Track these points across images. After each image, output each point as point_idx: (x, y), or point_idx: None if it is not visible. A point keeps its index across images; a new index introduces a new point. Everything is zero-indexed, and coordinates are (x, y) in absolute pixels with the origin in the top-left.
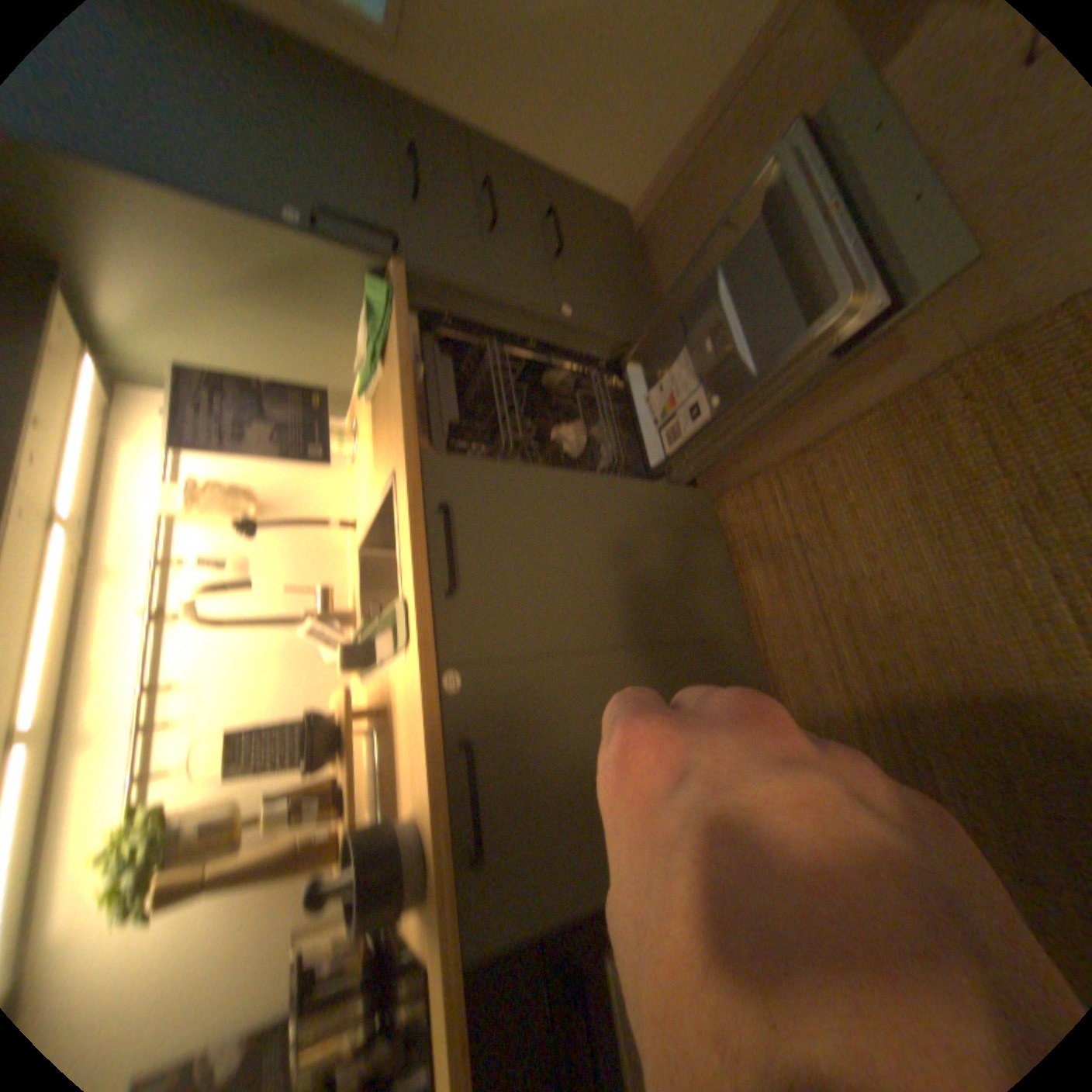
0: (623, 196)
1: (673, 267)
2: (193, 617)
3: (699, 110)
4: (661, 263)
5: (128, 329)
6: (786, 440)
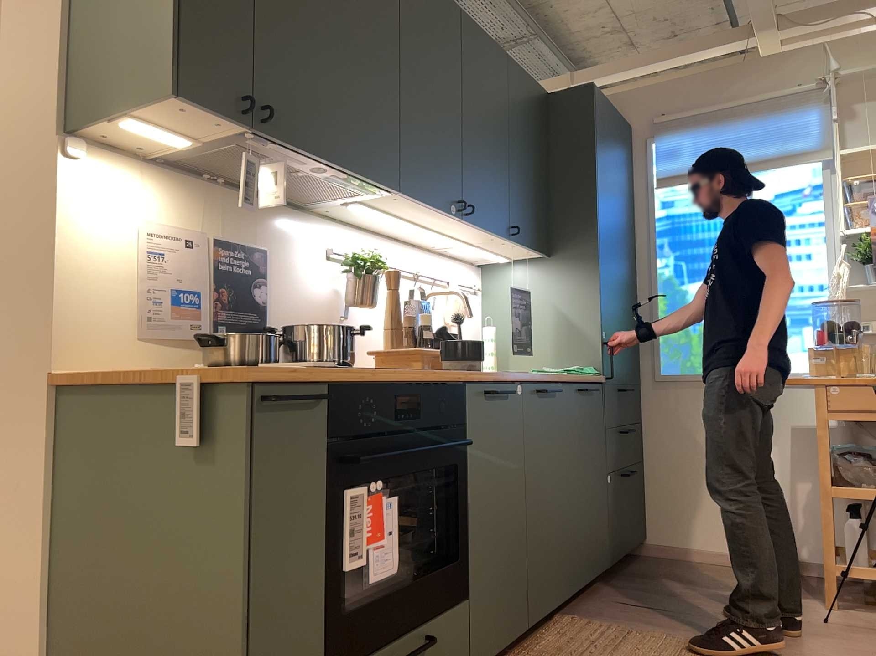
0: (650, 534)
1: (641, 571)
2: (429, 294)
3: (712, 551)
4: (636, 567)
5: (522, 278)
6: (628, 626)
